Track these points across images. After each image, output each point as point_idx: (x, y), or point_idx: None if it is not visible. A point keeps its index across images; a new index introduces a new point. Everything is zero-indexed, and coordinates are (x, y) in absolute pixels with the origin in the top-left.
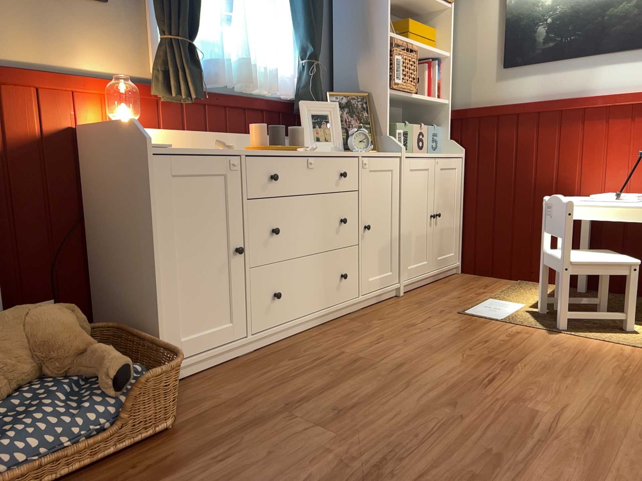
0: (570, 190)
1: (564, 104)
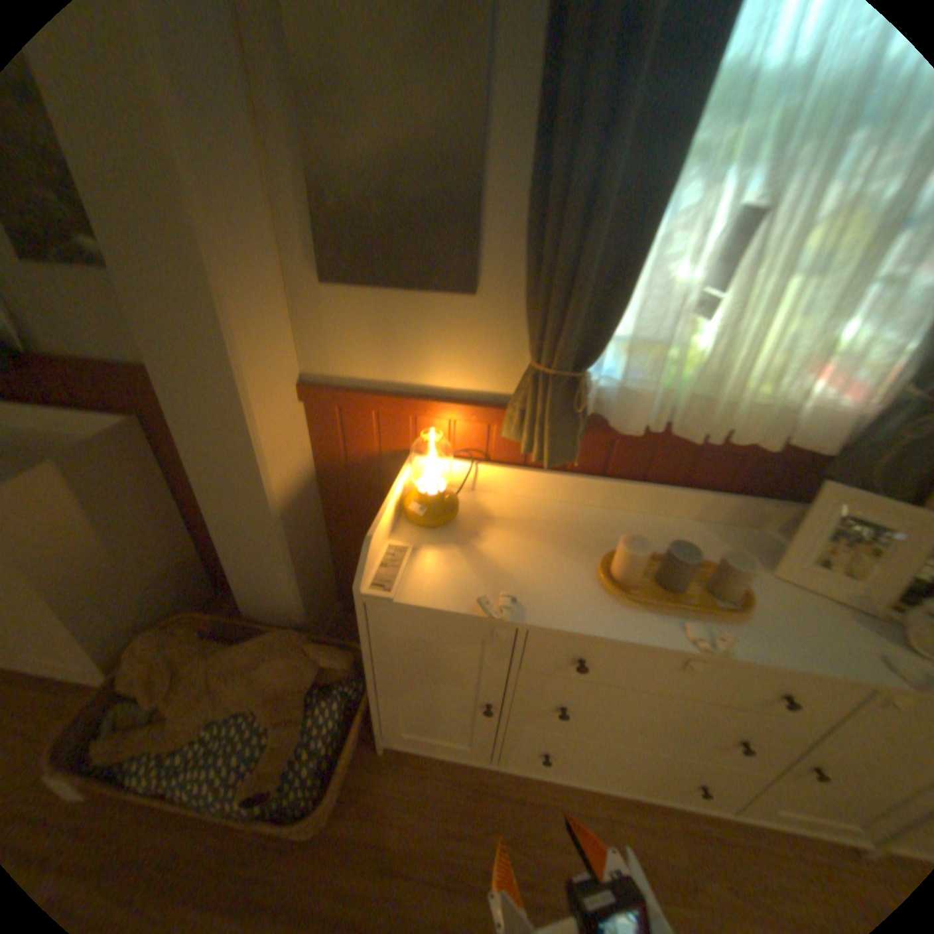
0: None
1: None
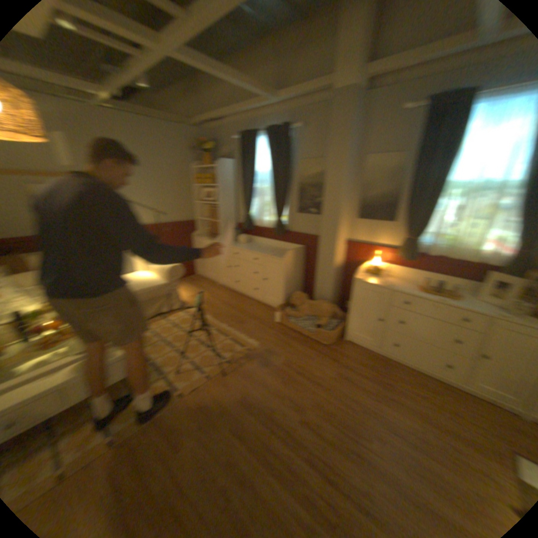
0: None
1: None
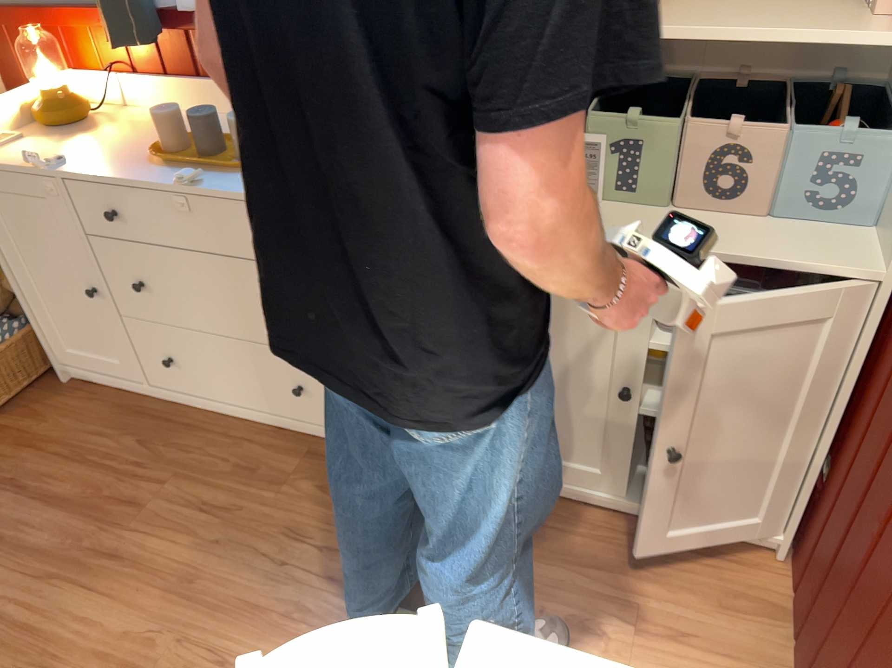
0: None
1: None
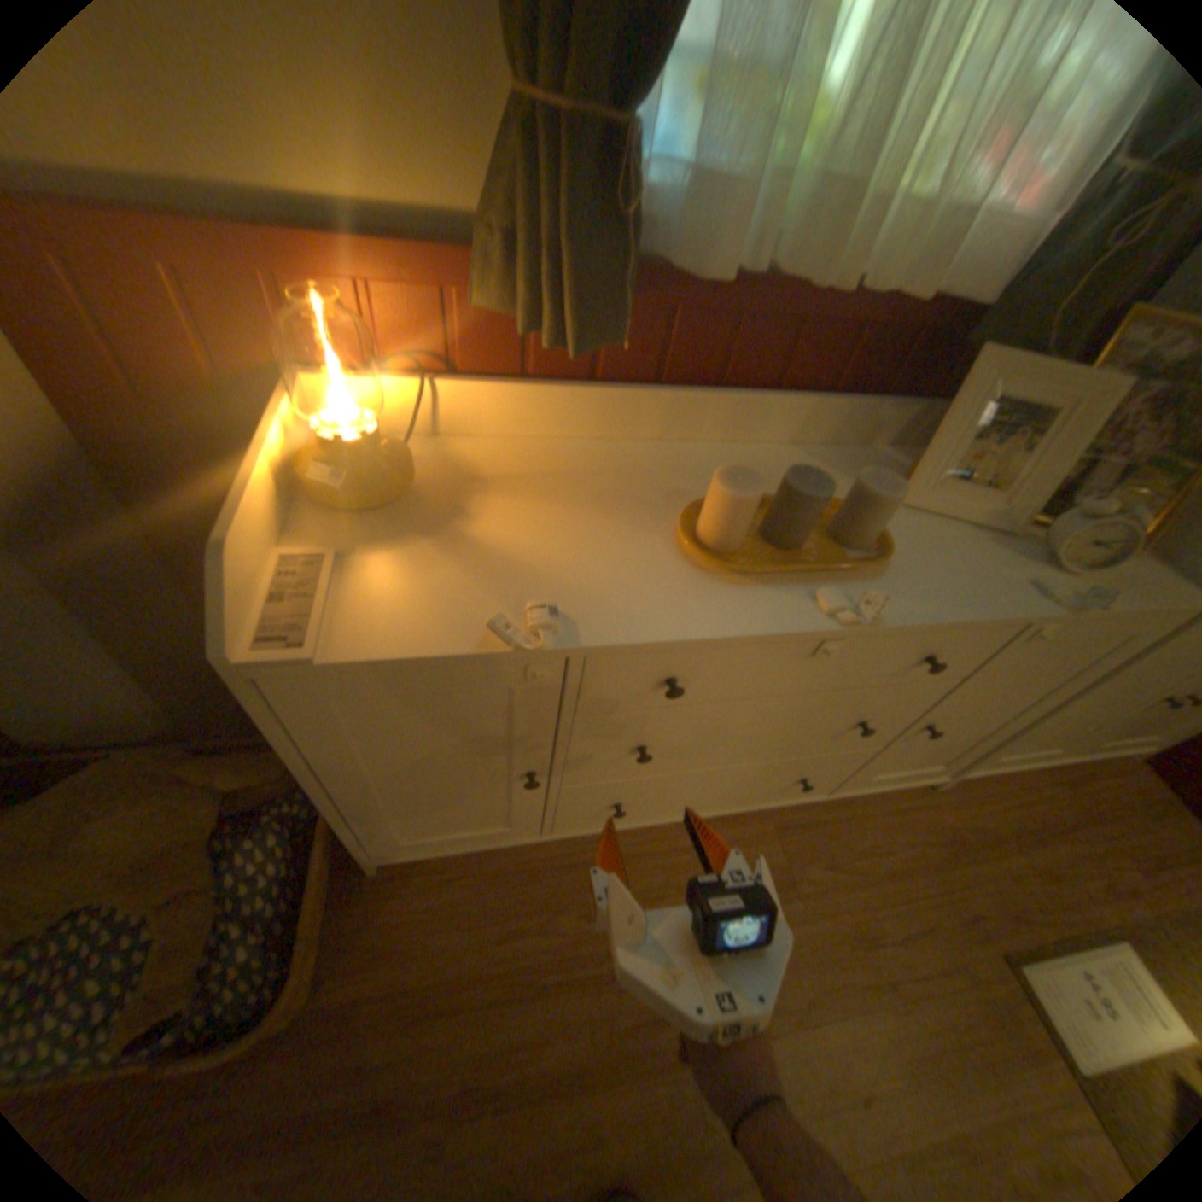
0: None
1: None
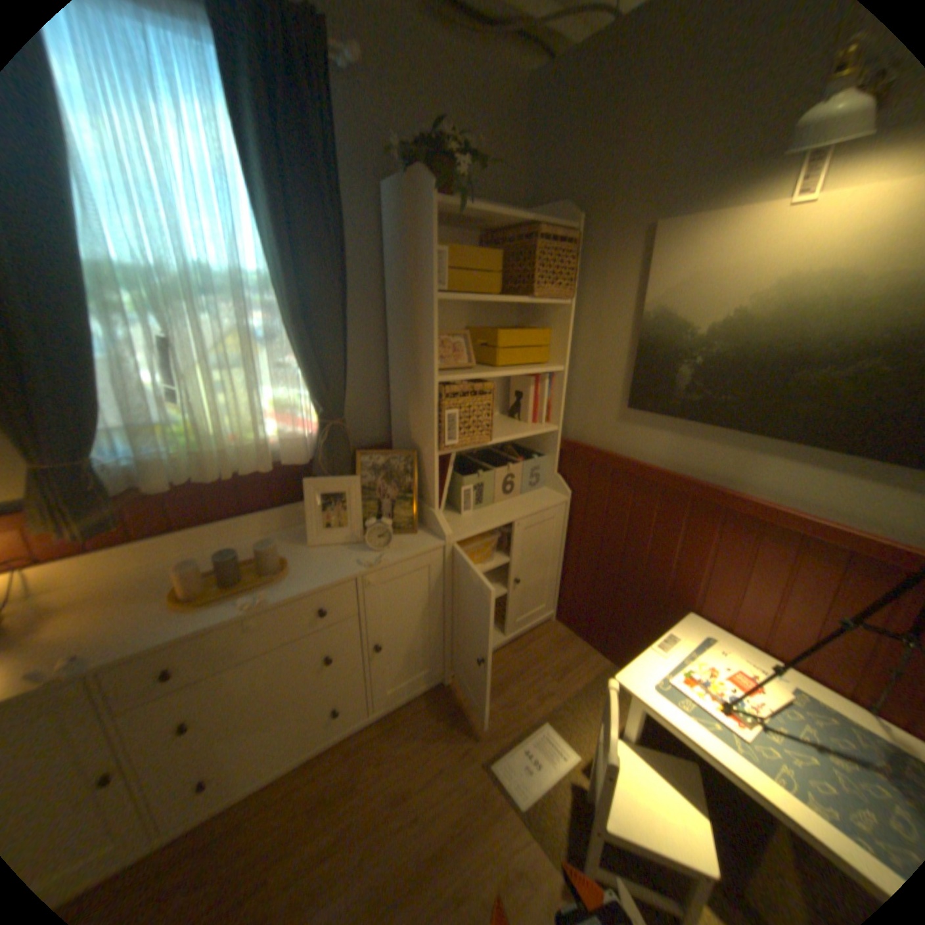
0: (690, 602)
1: (700, 492)
